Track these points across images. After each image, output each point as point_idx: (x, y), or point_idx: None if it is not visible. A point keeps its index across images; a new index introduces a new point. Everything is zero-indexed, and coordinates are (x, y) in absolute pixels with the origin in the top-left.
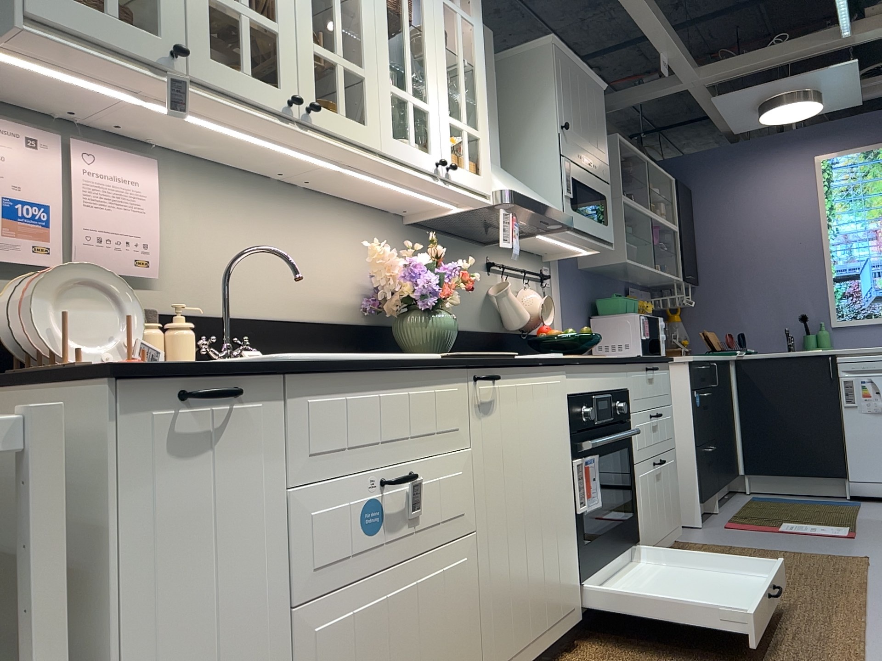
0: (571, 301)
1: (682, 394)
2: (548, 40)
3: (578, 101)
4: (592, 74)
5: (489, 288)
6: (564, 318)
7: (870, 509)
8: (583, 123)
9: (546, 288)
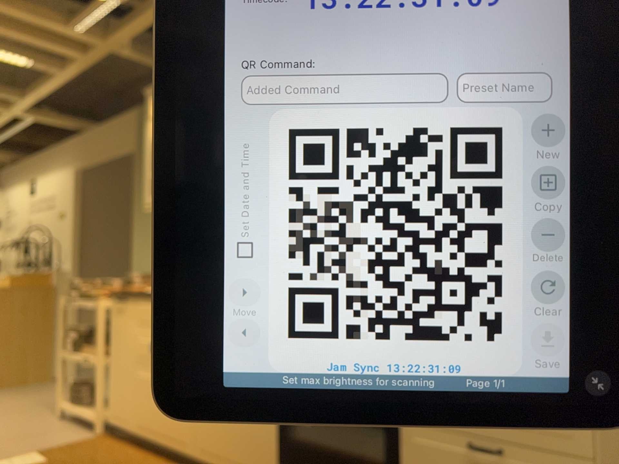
0: None
1: None
2: None
3: None
4: None
5: None
6: None
7: None
8: None
9: None
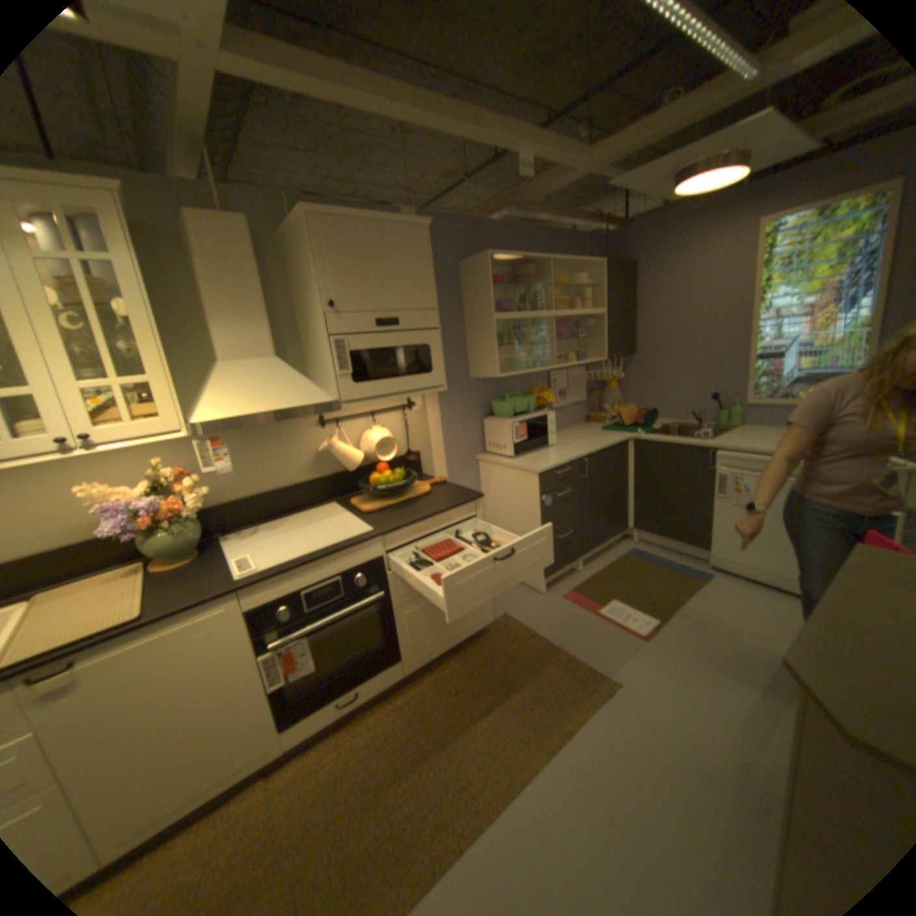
0: (453, 413)
1: (533, 496)
2: (299, 209)
3: (366, 260)
4: (394, 218)
5: (321, 441)
6: (442, 430)
7: (712, 592)
8: (376, 283)
9: (412, 413)
